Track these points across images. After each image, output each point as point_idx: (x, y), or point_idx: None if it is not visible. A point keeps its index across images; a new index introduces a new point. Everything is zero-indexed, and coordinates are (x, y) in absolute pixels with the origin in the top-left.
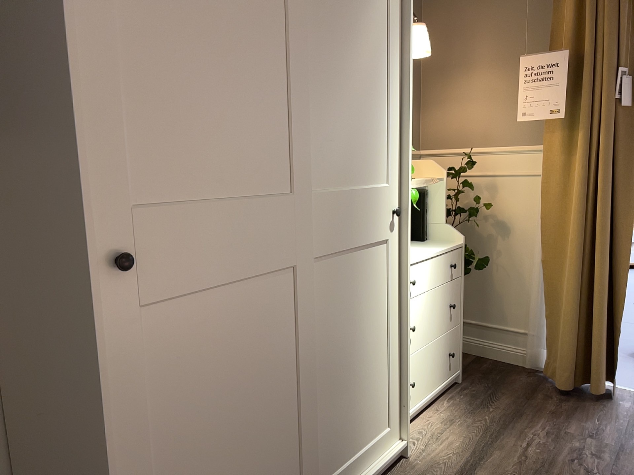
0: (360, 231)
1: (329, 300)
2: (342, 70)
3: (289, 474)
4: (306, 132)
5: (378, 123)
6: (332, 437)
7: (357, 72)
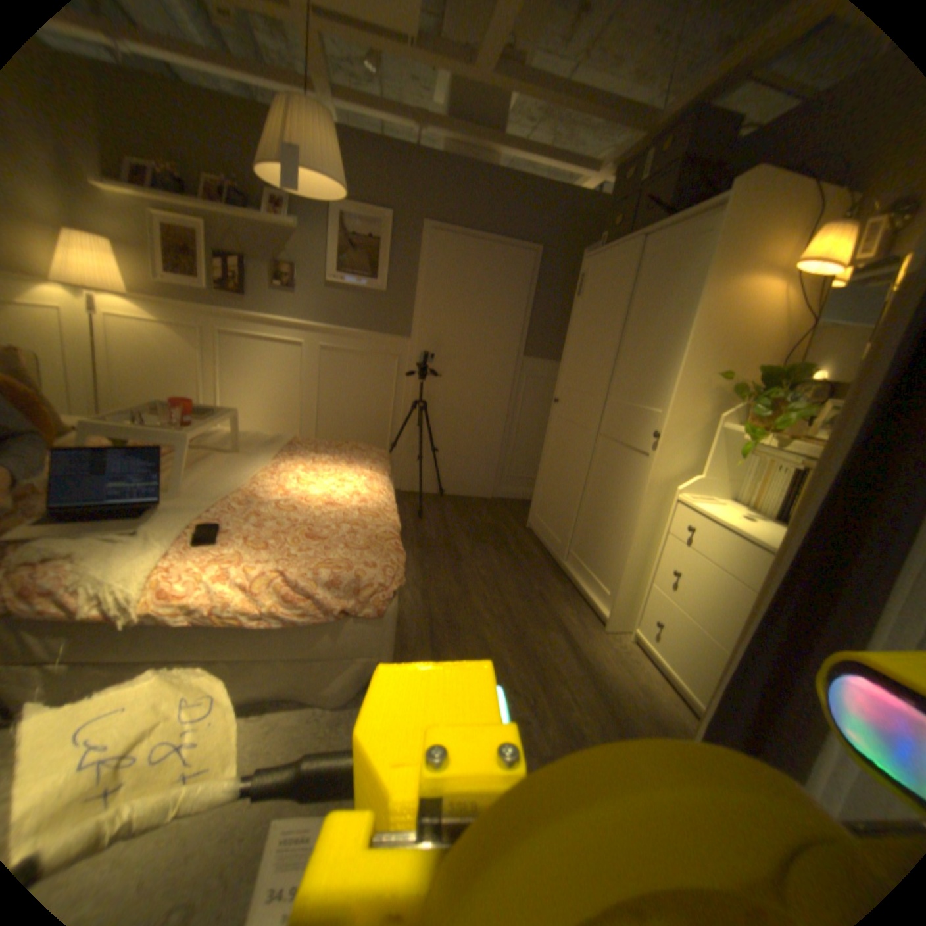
0: (629, 433)
1: (603, 463)
2: (648, 329)
3: (563, 520)
4: (615, 367)
5: (667, 362)
6: (583, 538)
7: (659, 327)
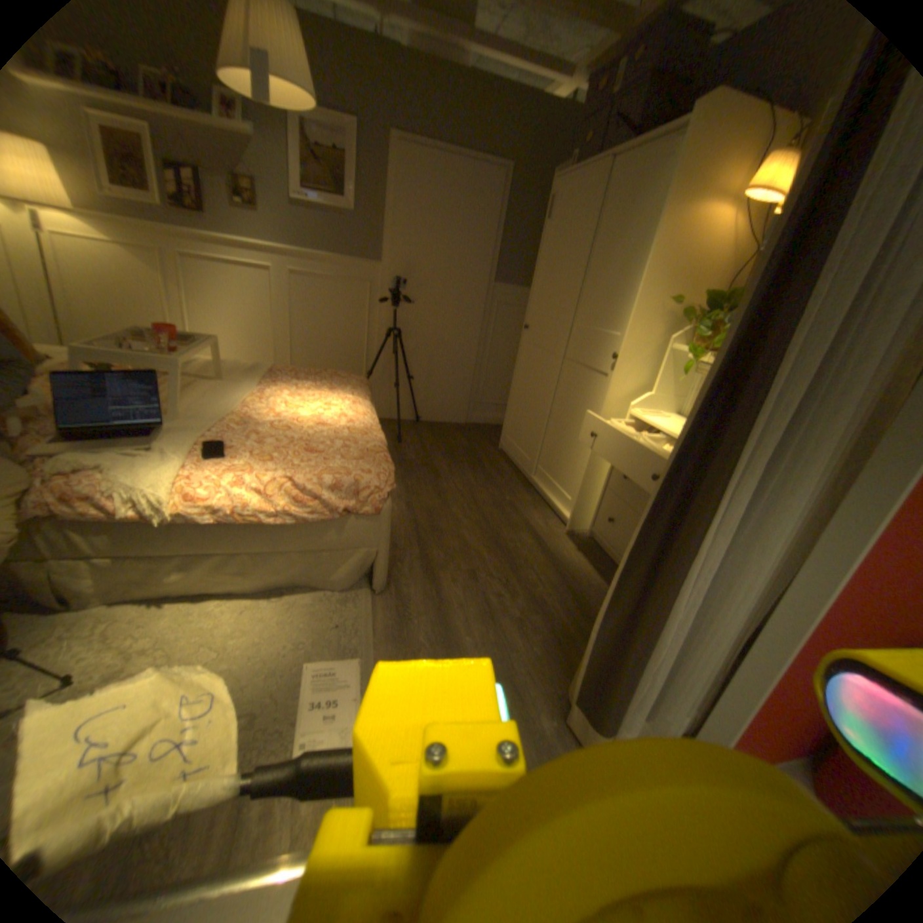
0: (591, 355)
1: (569, 384)
2: (612, 253)
3: (532, 439)
4: (581, 292)
5: (627, 287)
6: (550, 453)
7: (621, 252)
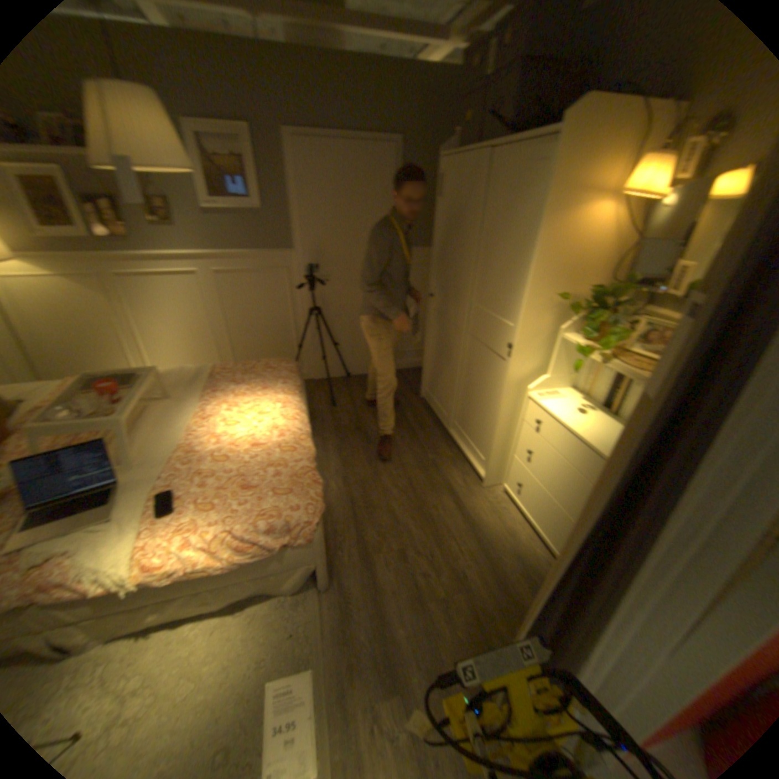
0: (491, 338)
1: (474, 358)
2: (500, 246)
3: (448, 398)
4: (477, 276)
5: (516, 282)
6: (464, 415)
7: (509, 247)
